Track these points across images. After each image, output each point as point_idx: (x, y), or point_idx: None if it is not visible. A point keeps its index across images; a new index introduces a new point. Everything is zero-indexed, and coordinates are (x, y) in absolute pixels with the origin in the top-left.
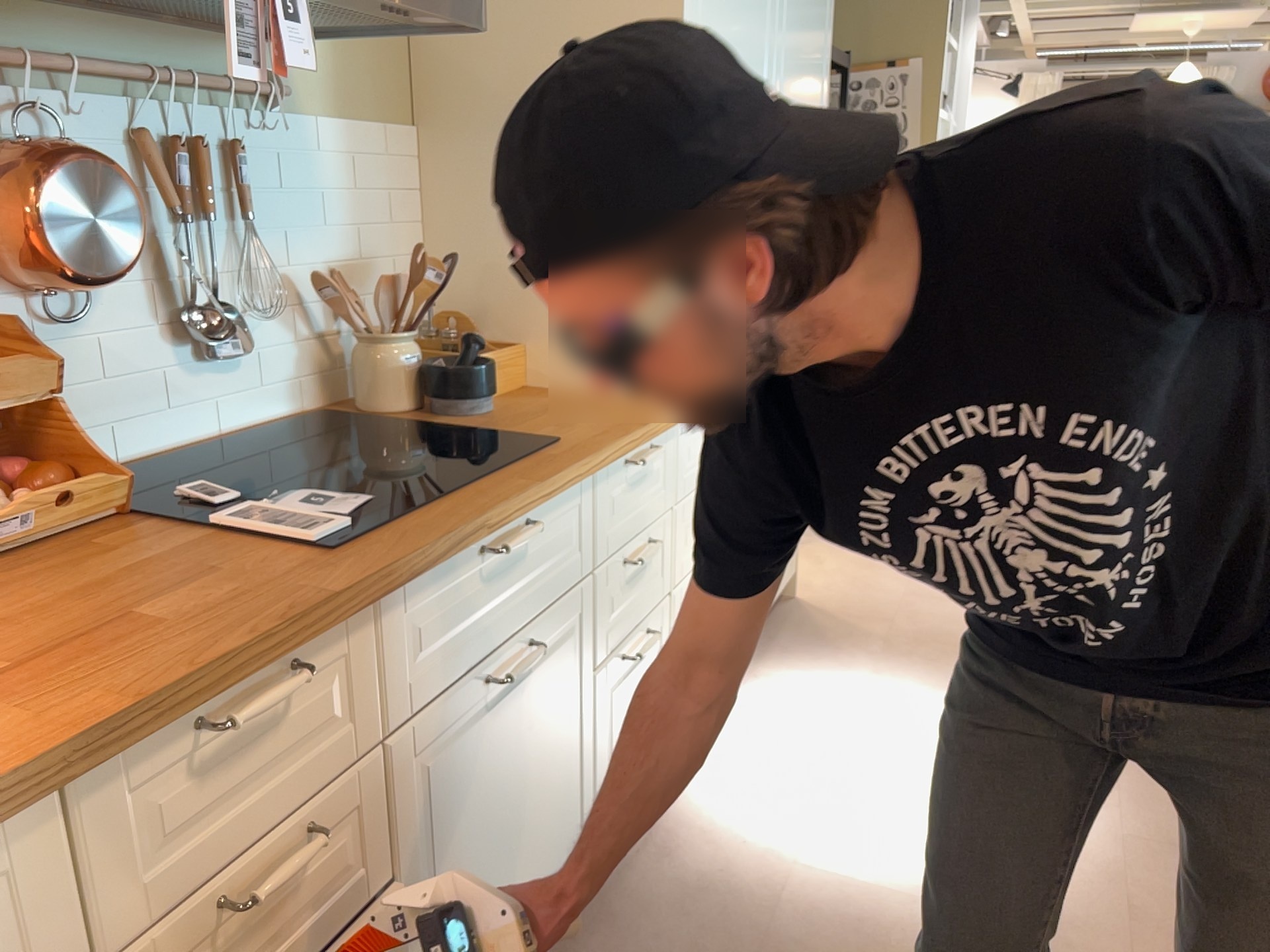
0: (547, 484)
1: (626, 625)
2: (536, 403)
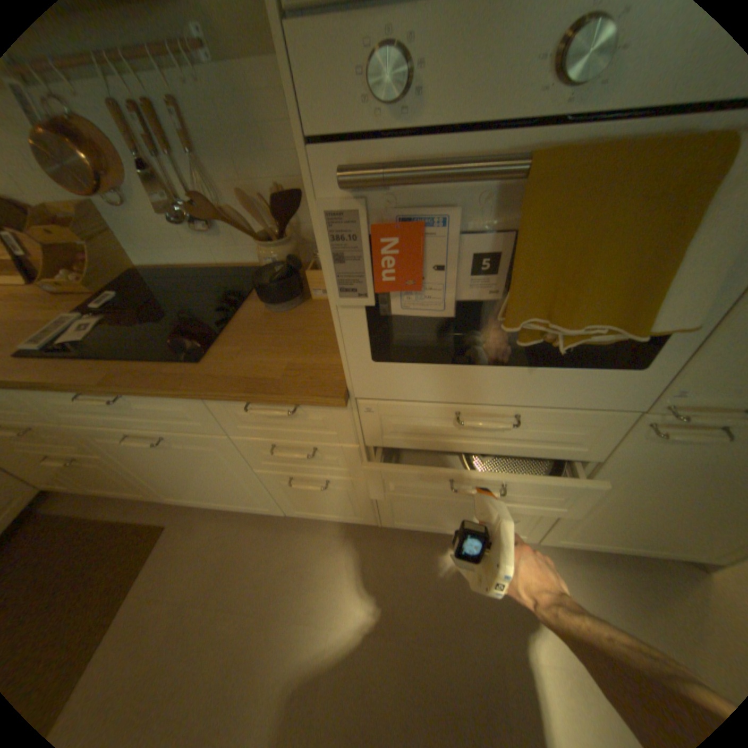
0: (114, 387)
1: (293, 469)
2: (313, 320)
